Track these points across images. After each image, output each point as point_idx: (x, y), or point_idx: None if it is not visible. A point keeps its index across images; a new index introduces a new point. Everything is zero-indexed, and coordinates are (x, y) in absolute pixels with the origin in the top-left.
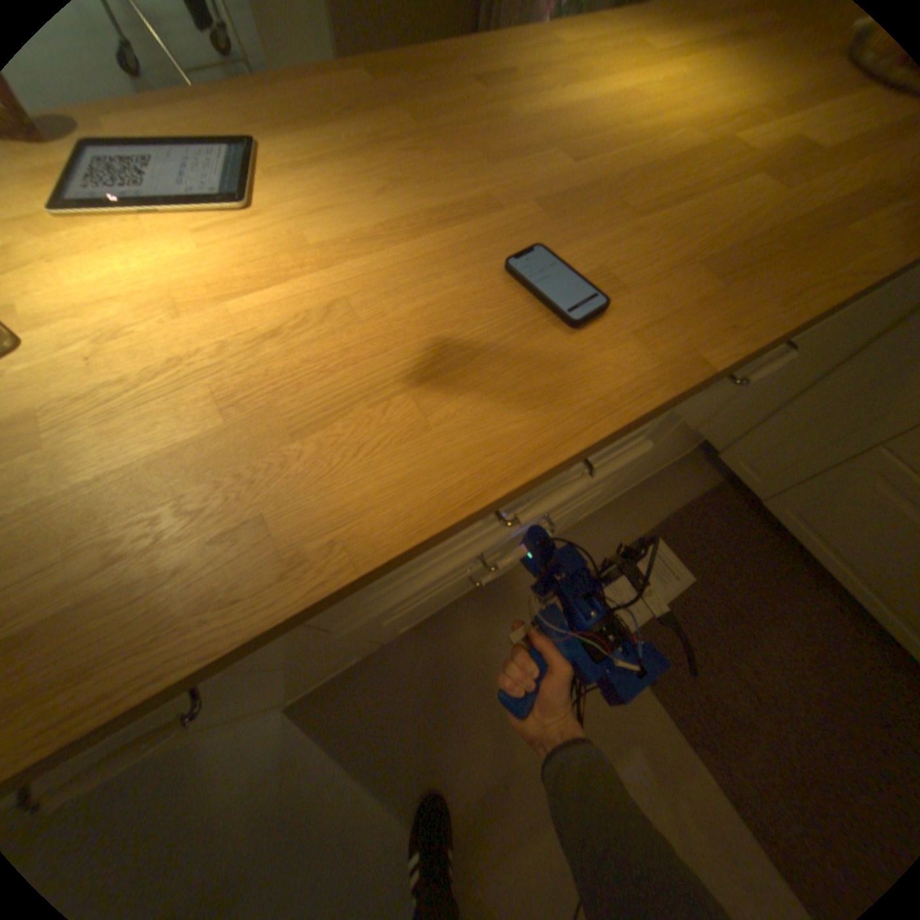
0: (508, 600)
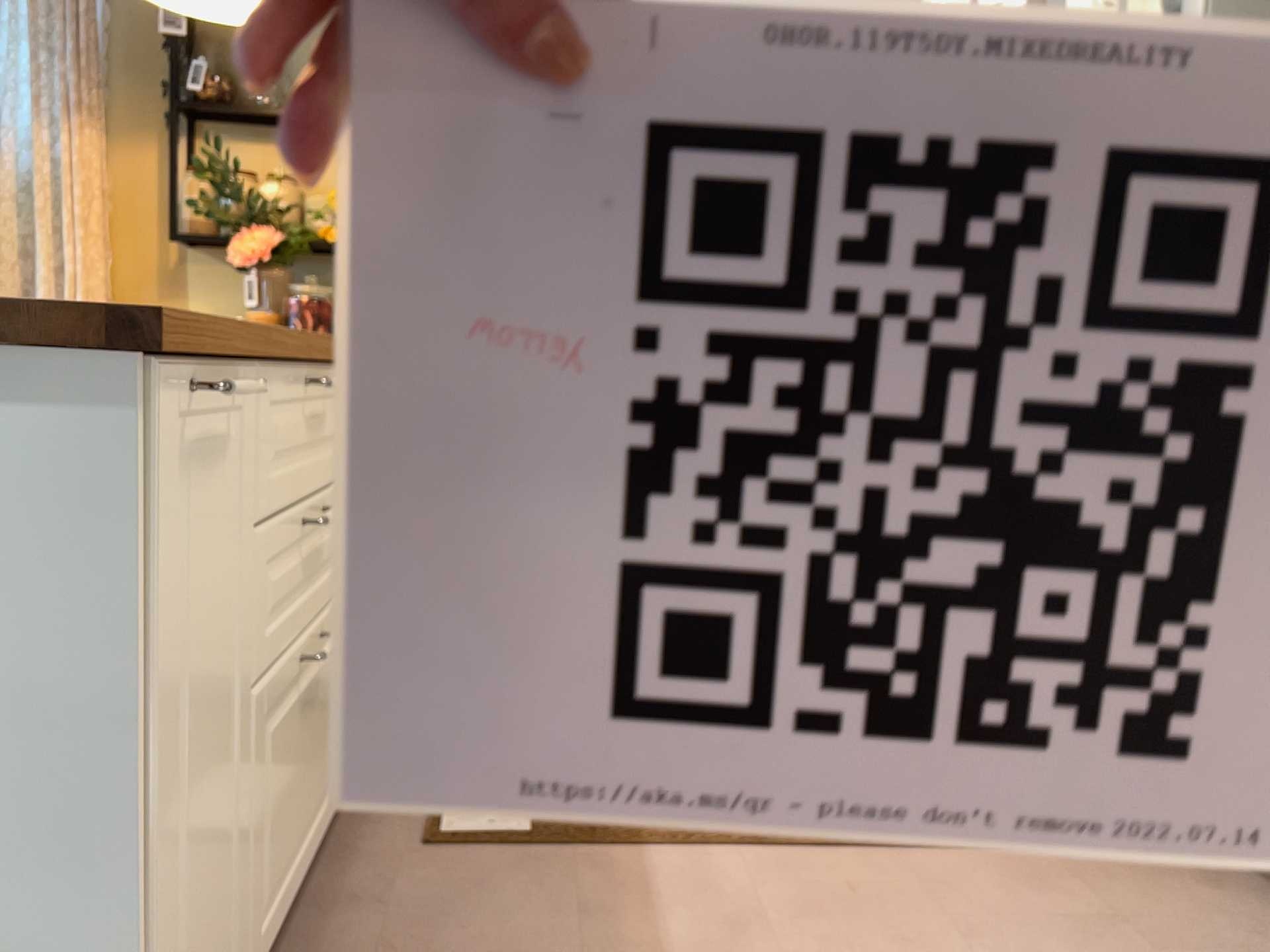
0: (353, 914)
